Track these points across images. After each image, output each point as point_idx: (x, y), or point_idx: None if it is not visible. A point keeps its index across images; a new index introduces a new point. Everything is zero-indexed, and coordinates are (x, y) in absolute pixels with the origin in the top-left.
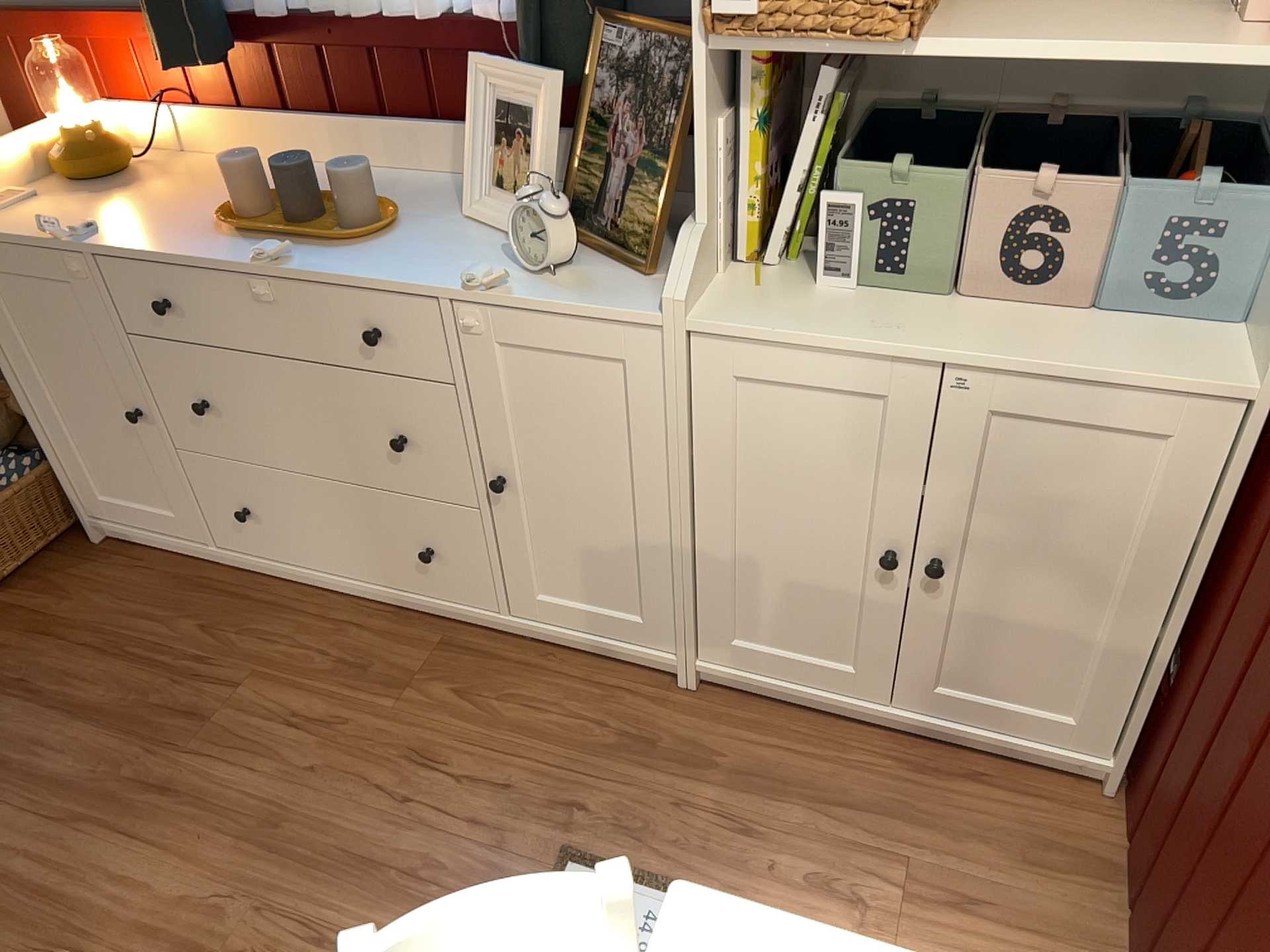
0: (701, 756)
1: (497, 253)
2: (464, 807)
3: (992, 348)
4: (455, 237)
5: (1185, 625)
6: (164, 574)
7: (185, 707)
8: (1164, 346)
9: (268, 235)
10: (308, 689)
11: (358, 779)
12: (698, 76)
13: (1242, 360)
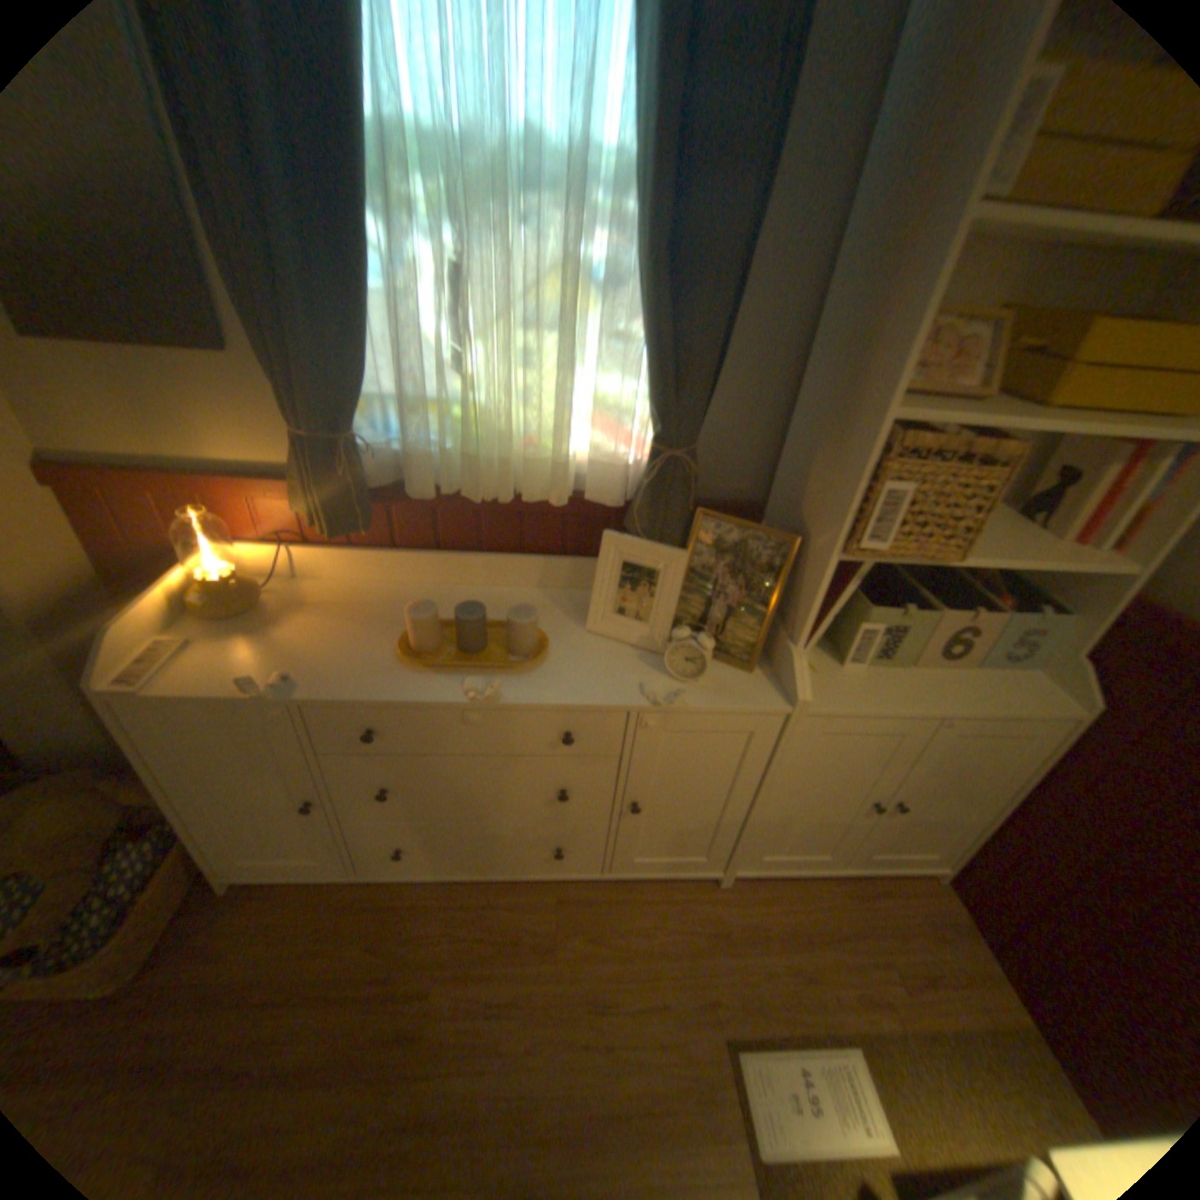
0: (762, 940)
1: (633, 660)
2: (650, 1046)
3: (968, 703)
4: (588, 646)
5: (1021, 813)
6: (294, 913)
7: (386, 1045)
8: (1029, 687)
9: (452, 666)
10: (480, 985)
11: (564, 1055)
12: (826, 567)
13: (1074, 696)
